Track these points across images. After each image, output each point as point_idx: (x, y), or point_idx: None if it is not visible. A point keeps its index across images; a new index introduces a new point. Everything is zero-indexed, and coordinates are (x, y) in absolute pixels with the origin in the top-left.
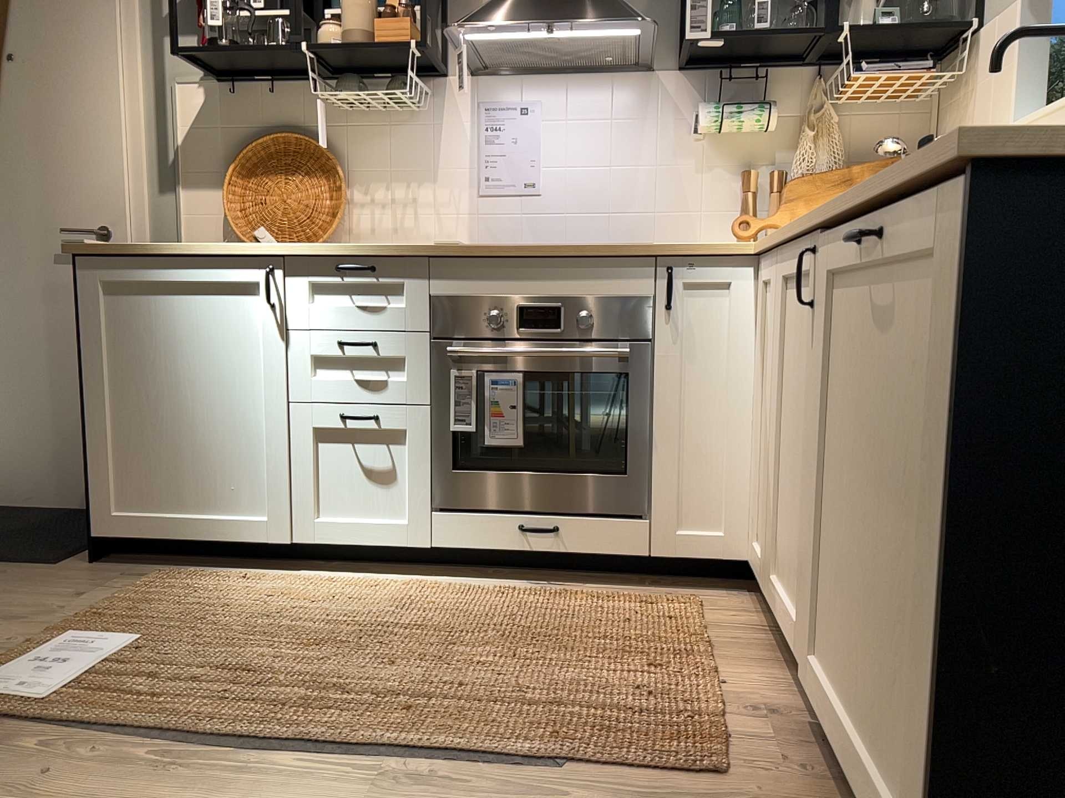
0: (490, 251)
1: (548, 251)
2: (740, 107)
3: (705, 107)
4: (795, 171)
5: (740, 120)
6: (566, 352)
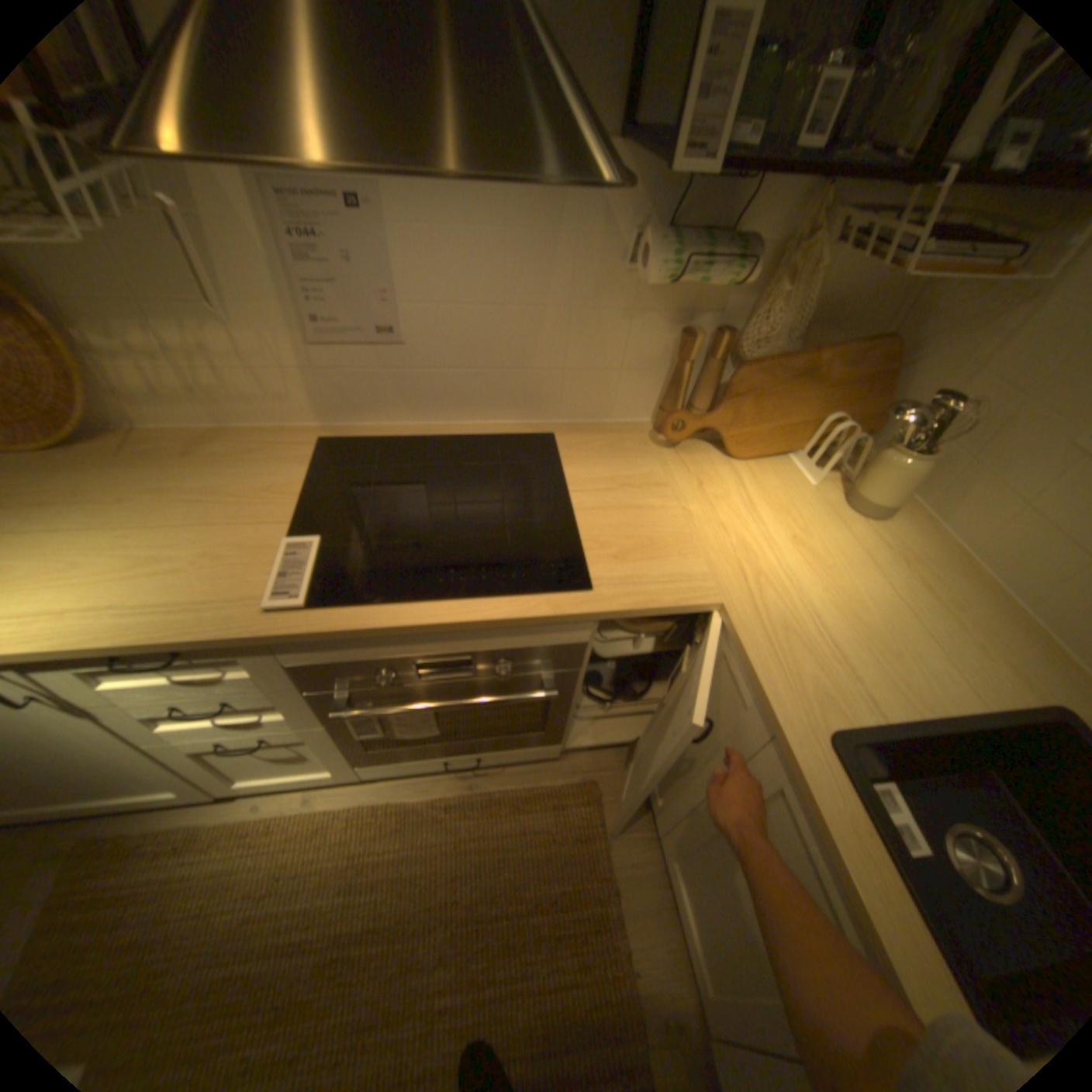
0: (361, 633)
1: (447, 627)
2: (717, 251)
3: (663, 240)
4: (749, 320)
5: (710, 274)
6: (481, 701)
